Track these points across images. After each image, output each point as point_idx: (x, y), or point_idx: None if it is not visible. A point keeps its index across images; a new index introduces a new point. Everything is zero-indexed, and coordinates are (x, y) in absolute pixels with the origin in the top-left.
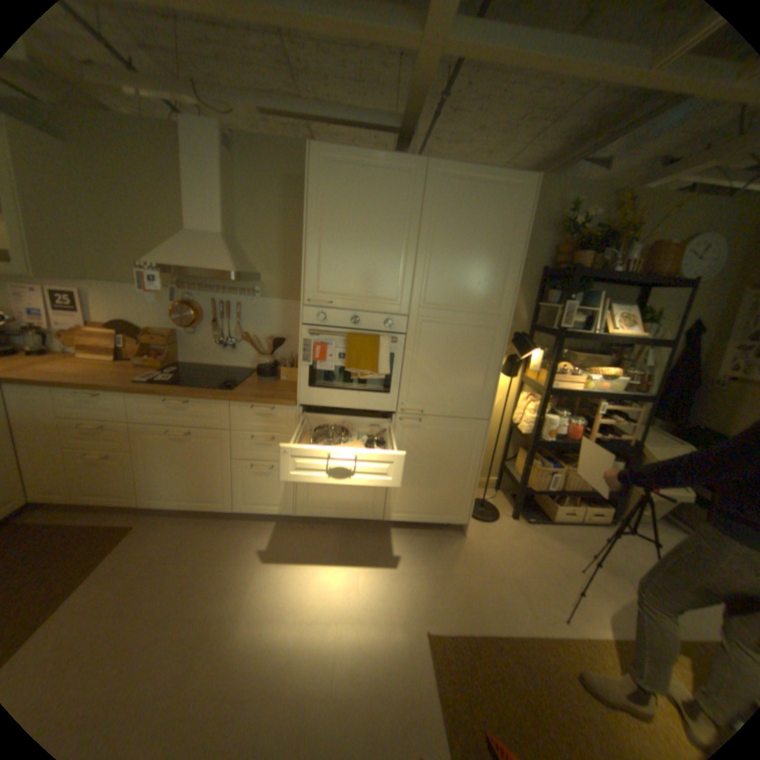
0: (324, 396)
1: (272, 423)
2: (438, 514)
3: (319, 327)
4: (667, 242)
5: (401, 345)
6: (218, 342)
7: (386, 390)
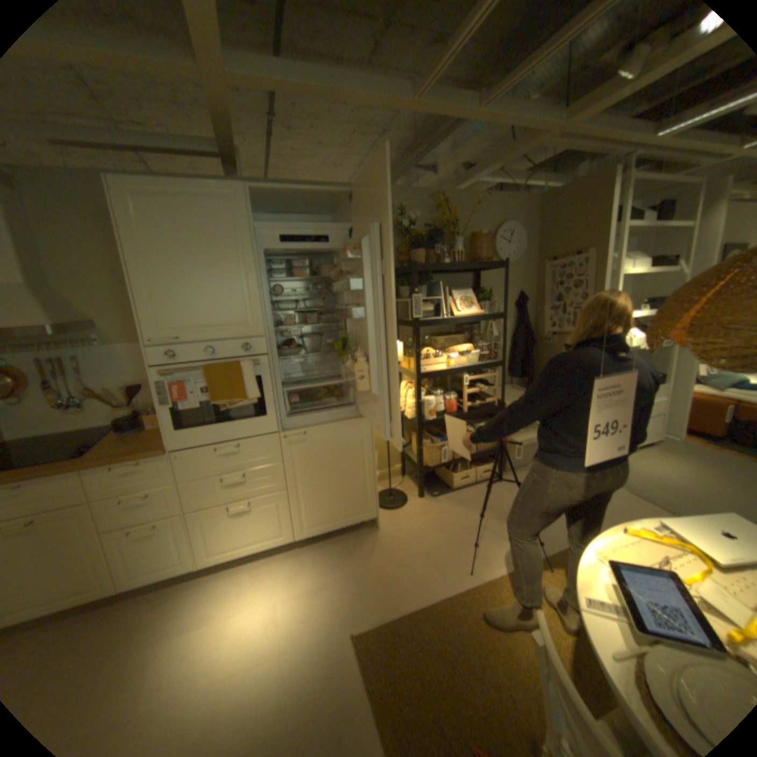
0: (195, 435)
1: (140, 479)
2: (347, 516)
3: (170, 365)
4: (482, 232)
5: (266, 365)
6: (56, 405)
7: (263, 412)
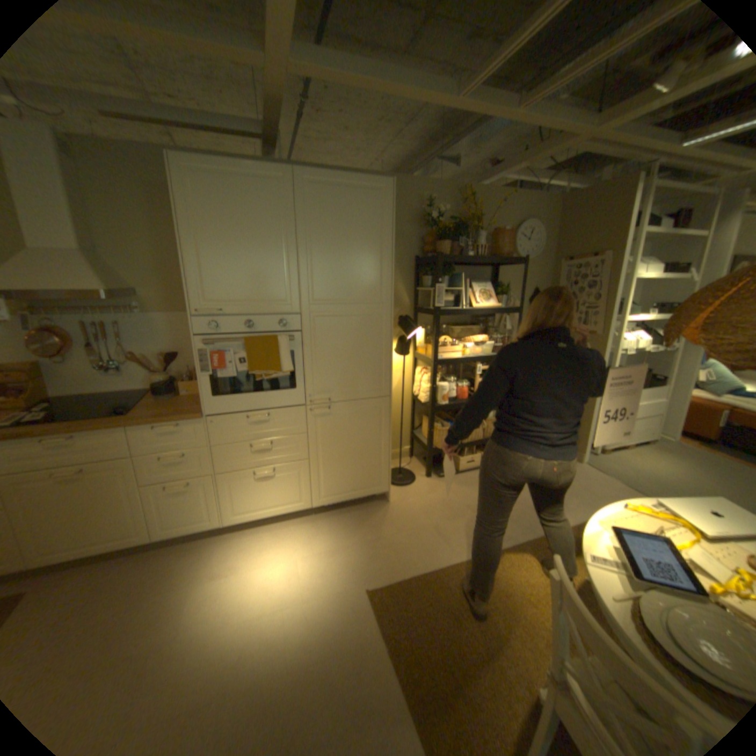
0: (231, 402)
1: (179, 439)
2: (361, 489)
3: (213, 335)
4: (504, 228)
5: (299, 342)
6: (97, 366)
7: (292, 386)
